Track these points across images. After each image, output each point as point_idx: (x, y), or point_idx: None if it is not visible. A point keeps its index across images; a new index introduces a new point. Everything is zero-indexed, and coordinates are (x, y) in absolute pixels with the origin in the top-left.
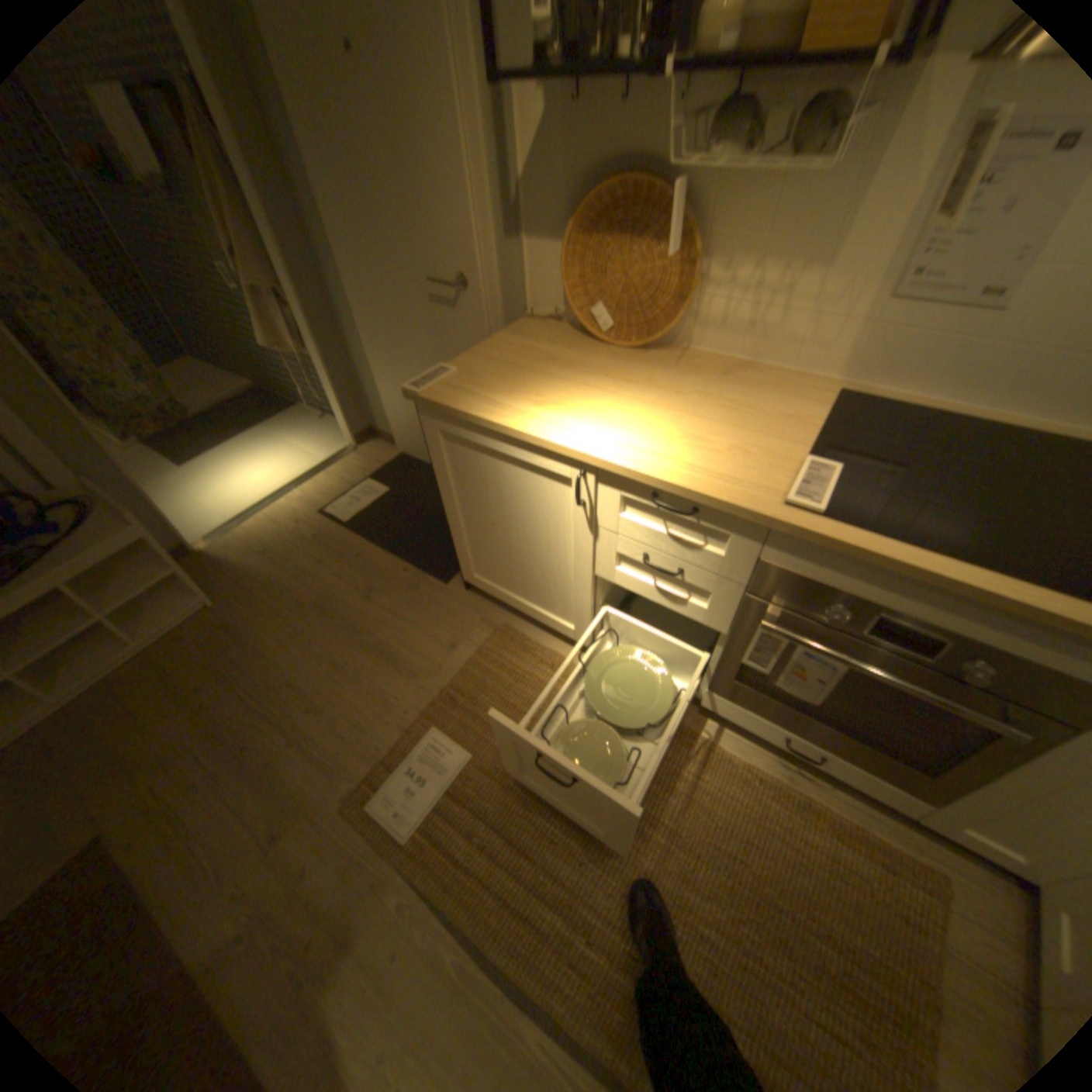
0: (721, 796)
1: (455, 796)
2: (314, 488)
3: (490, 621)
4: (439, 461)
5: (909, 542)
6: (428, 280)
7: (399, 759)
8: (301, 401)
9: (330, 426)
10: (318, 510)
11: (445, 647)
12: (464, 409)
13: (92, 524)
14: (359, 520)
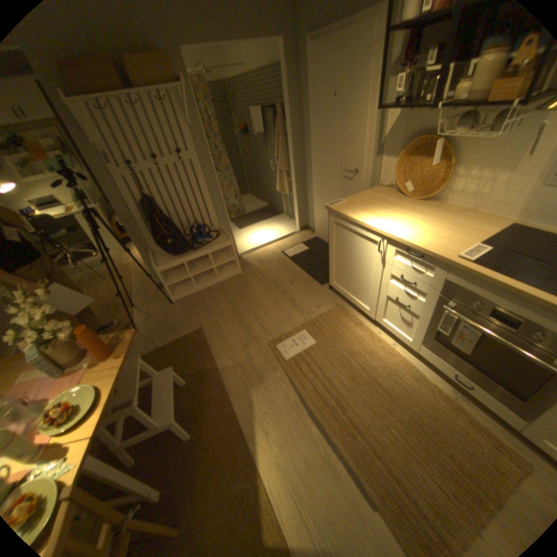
0: (417, 391)
1: (307, 353)
2: (281, 244)
3: (335, 302)
4: (331, 234)
5: (506, 276)
6: (343, 171)
7: (291, 336)
8: (284, 213)
9: (292, 223)
10: (281, 251)
11: (315, 306)
12: (344, 214)
13: (220, 238)
14: (295, 257)
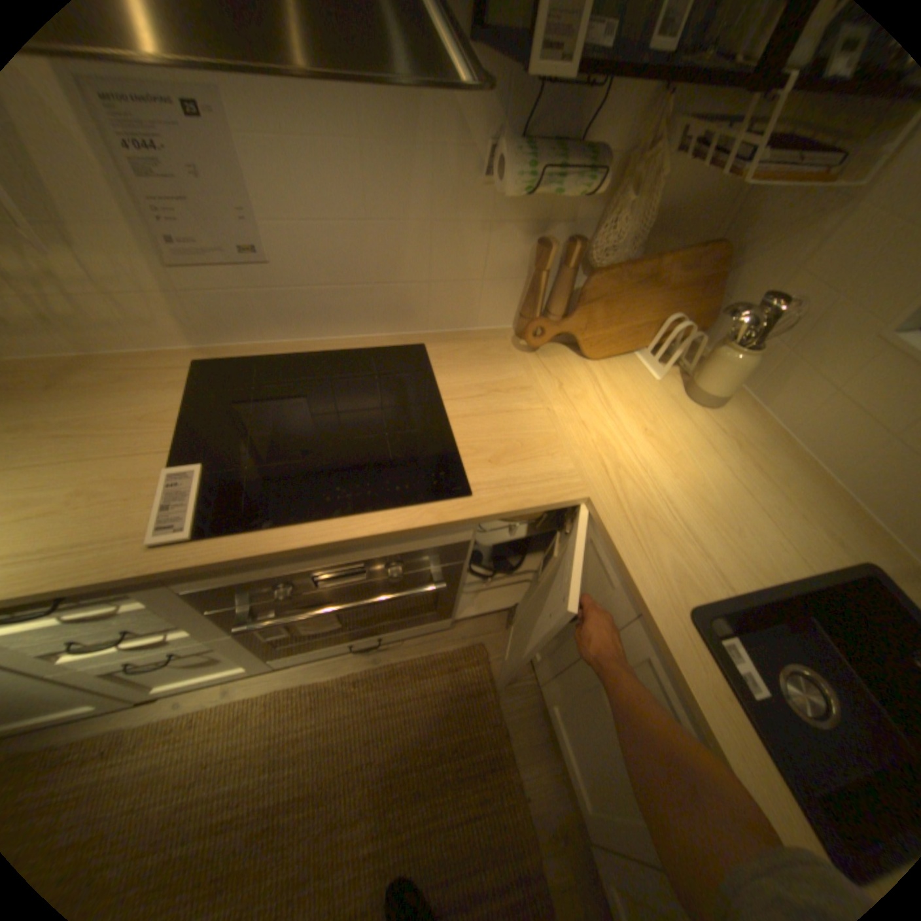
0: (329, 726)
1: None
2: None
3: None
4: None
5: (277, 527)
6: None
7: None
8: None
9: None
10: None
11: None
12: None
13: None
14: None
